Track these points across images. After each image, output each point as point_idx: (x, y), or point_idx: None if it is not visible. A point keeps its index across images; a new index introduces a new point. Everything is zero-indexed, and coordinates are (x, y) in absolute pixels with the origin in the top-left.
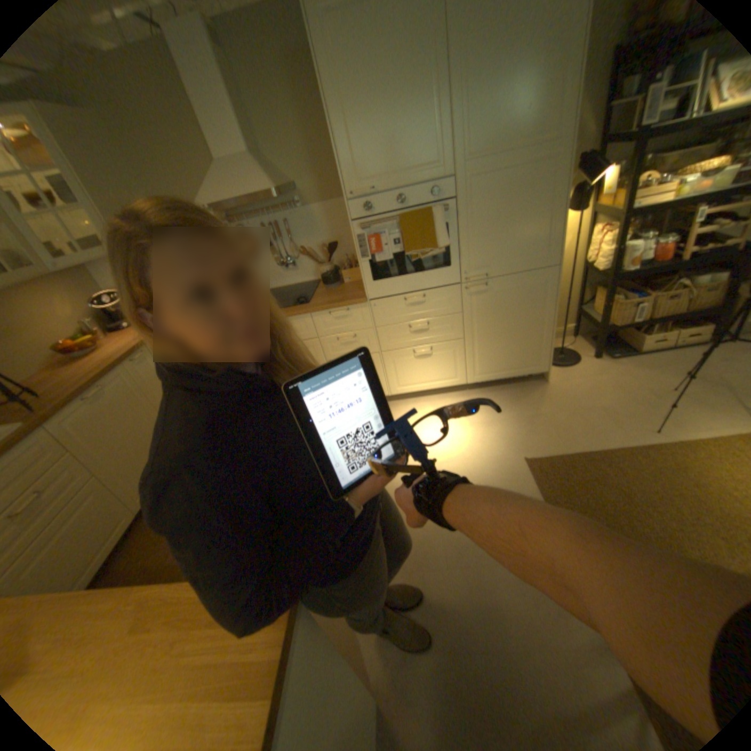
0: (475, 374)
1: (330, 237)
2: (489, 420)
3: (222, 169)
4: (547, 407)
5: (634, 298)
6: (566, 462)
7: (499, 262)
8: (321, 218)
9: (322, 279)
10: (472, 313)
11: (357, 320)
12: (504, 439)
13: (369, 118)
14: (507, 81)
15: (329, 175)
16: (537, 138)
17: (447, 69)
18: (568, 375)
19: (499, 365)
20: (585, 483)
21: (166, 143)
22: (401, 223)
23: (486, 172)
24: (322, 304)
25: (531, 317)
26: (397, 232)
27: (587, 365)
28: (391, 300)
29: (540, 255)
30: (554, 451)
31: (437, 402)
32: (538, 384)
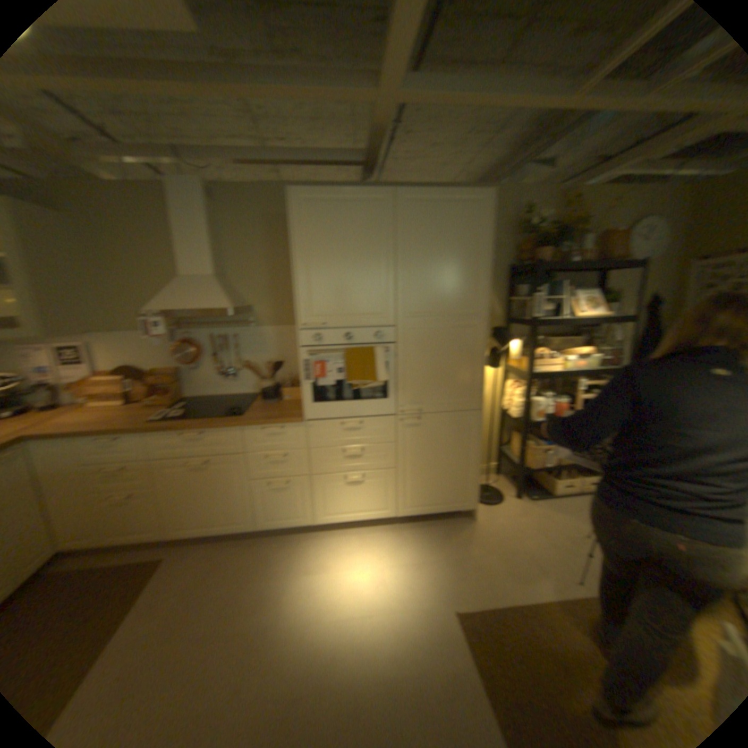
0: (407, 507)
1: (280, 355)
2: (420, 562)
3: (188, 284)
4: (478, 550)
5: (544, 445)
6: (500, 620)
7: (432, 401)
8: (275, 338)
9: (264, 393)
10: (407, 444)
11: (293, 439)
12: (435, 587)
13: (332, 273)
14: (440, 271)
15: (289, 306)
16: (462, 311)
17: (396, 254)
18: (495, 515)
19: (431, 499)
20: (521, 648)
21: (140, 254)
22: (349, 355)
23: (423, 328)
24: (259, 418)
25: (460, 453)
26: (344, 362)
27: (511, 505)
28: (331, 422)
29: (466, 400)
30: (487, 604)
31: (366, 536)
32: (468, 523)
